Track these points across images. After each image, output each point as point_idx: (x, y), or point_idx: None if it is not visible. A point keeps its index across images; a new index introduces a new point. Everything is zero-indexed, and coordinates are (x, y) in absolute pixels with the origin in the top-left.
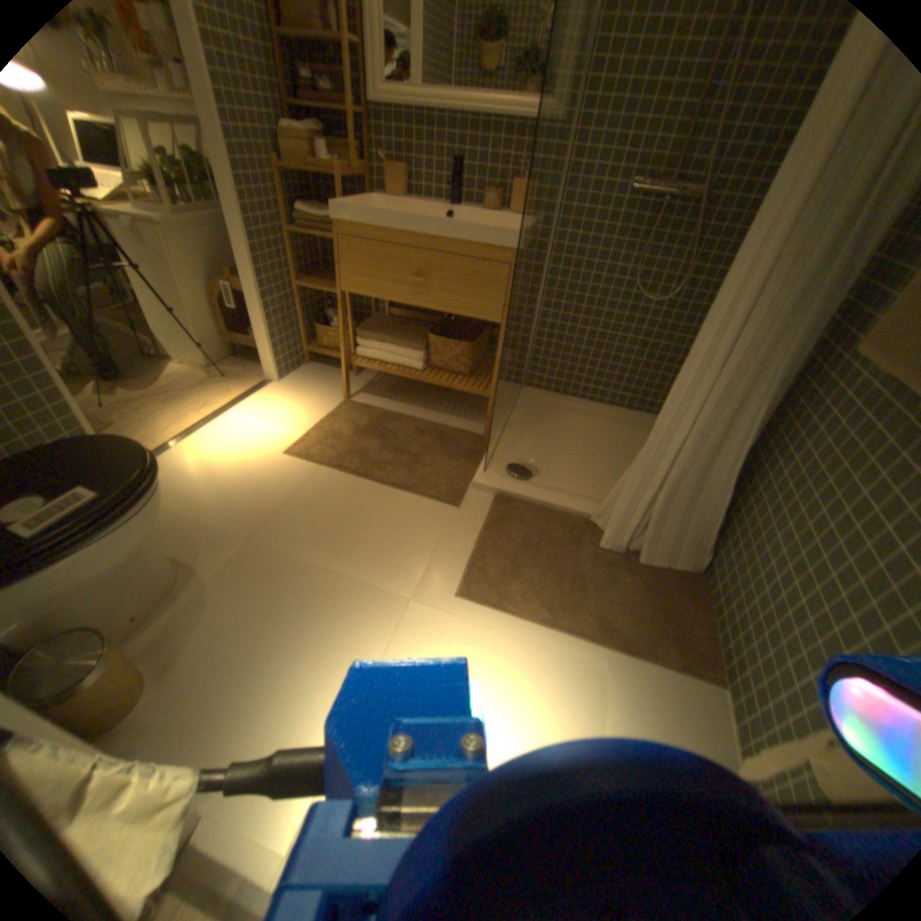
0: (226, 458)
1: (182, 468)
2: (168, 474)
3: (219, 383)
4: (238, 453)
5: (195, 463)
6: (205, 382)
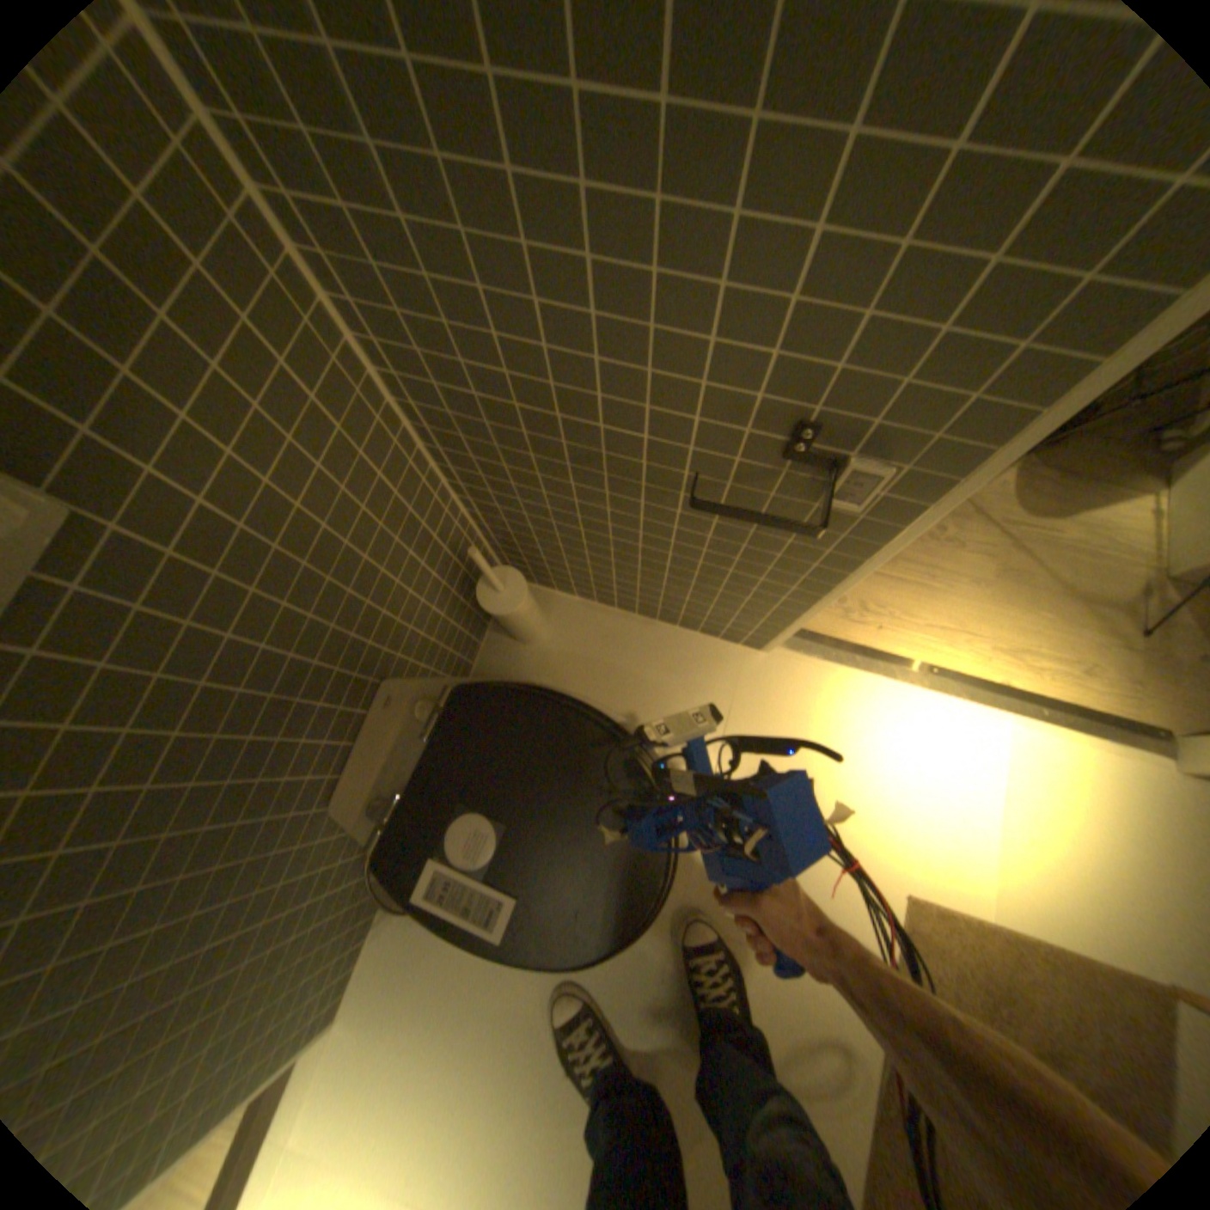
0: (863, 793)
1: (817, 728)
2: (797, 714)
3: (1110, 637)
4: (883, 809)
5: (836, 743)
6: (1099, 608)
